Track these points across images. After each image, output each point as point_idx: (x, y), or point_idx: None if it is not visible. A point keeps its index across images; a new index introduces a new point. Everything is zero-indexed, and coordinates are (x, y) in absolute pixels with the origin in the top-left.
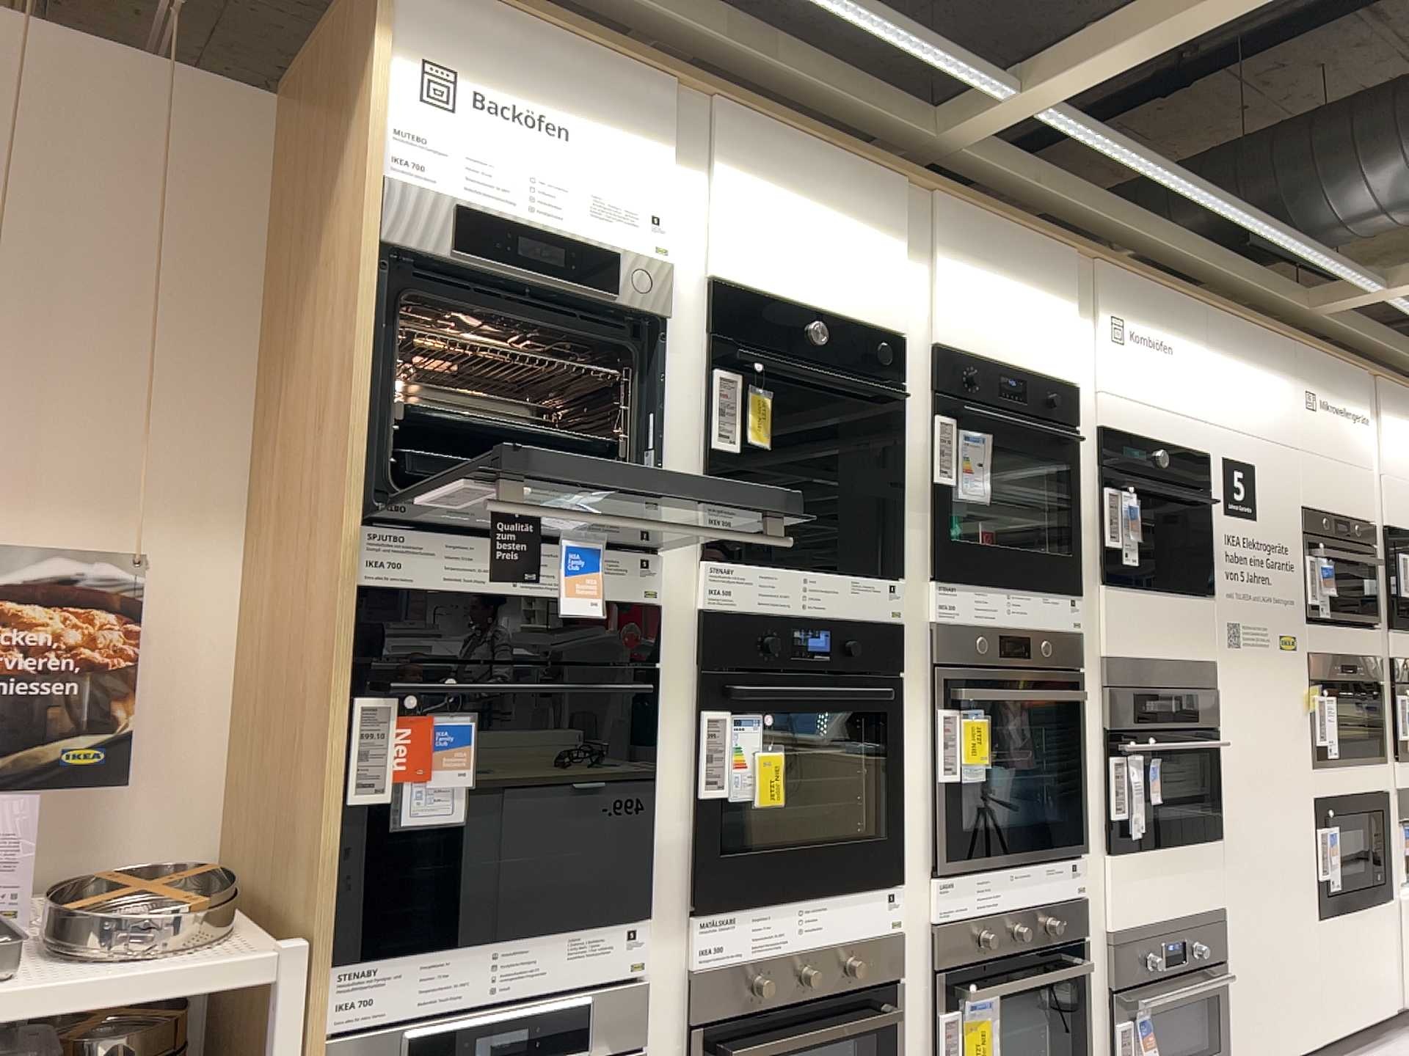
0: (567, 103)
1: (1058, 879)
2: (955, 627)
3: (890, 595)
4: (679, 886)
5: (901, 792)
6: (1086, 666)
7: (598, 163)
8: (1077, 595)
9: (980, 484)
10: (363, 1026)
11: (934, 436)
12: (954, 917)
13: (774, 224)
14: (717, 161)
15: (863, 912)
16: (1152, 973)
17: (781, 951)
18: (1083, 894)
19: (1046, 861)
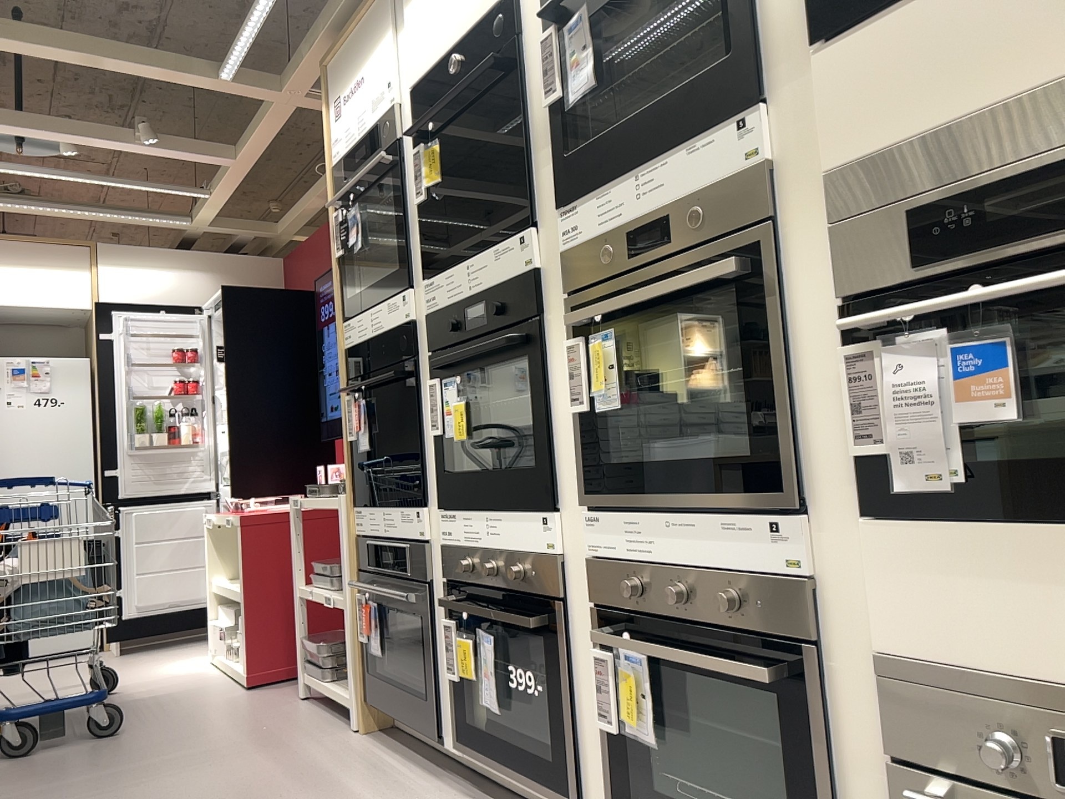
0: (360, 63)
1: (748, 541)
2: (581, 246)
3: (518, 245)
4: (437, 491)
5: (543, 425)
6: (797, 205)
7: (369, 81)
8: (753, 103)
9: (581, 71)
10: (360, 534)
11: (542, 60)
12: (607, 556)
13: (427, 14)
14: (406, 9)
15: (525, 530)
16: (1011, 781)
17: (478, 546)
18: (802, 574)
19: (724, 513)
